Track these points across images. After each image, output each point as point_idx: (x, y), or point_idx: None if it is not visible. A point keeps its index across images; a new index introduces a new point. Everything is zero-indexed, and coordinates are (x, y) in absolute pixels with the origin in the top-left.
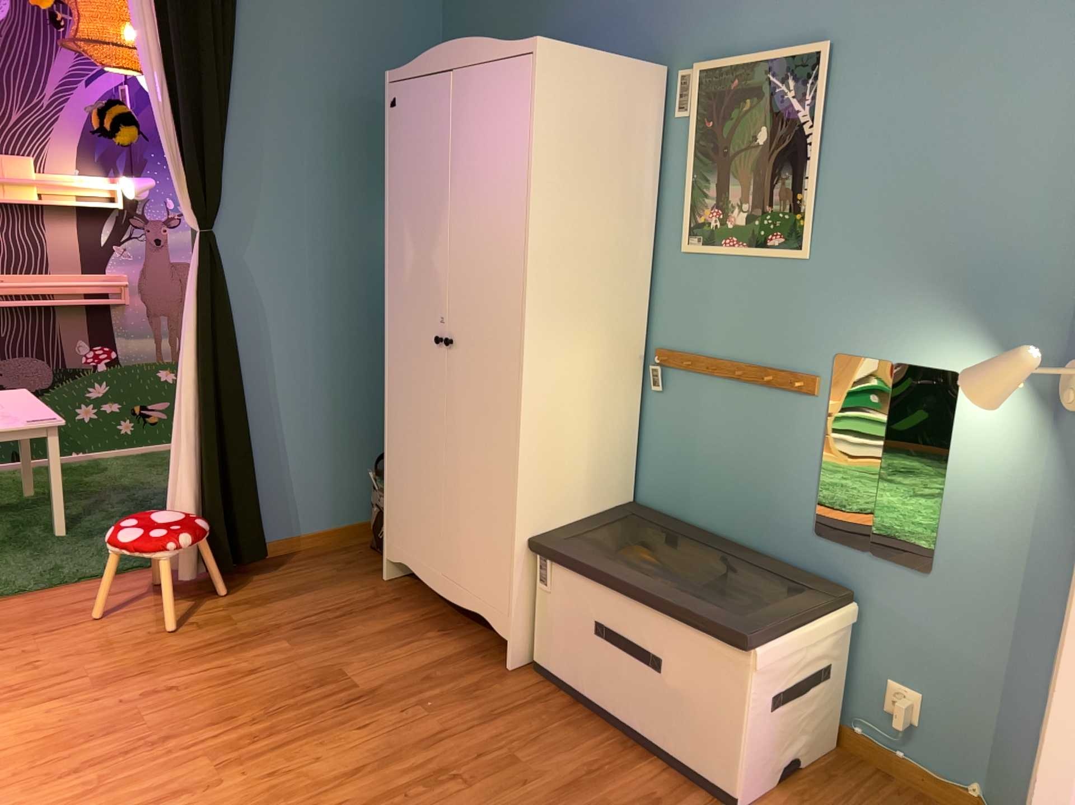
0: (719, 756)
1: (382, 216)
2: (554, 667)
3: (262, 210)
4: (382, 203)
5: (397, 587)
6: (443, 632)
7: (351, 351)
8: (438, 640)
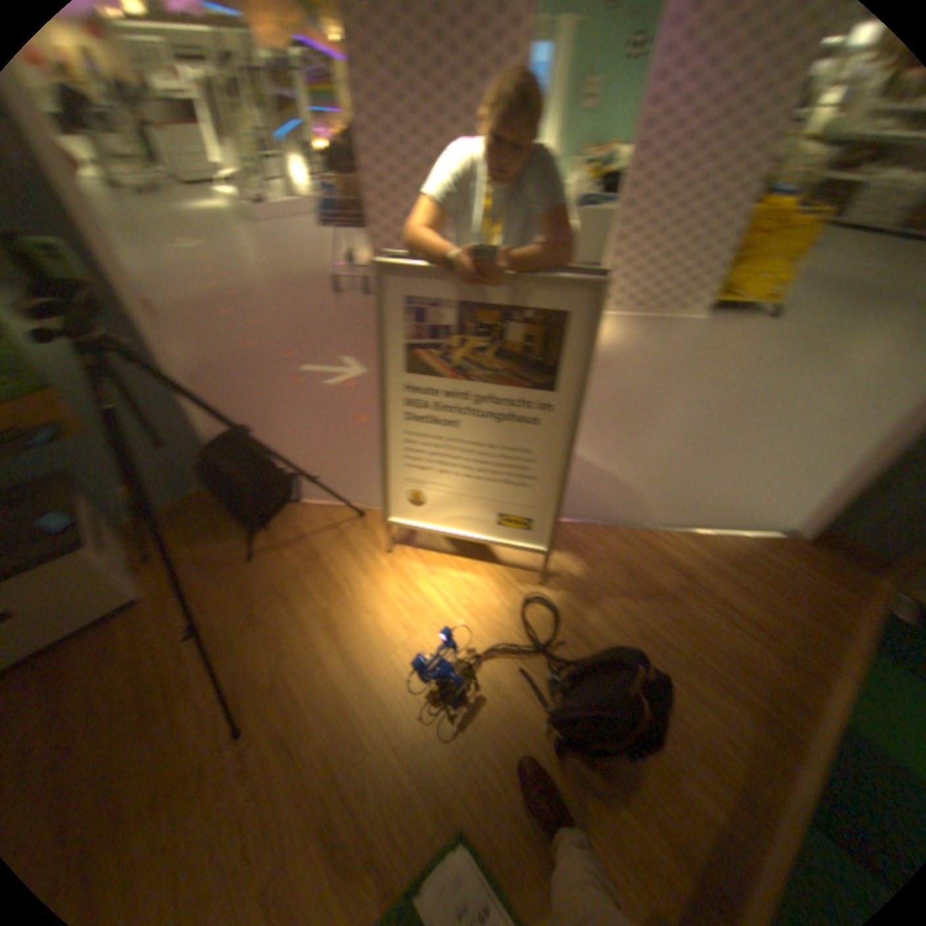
0: (97, 606)
1: None
2: None
3: None
4: None
5: None
6: None
7: None
8: None
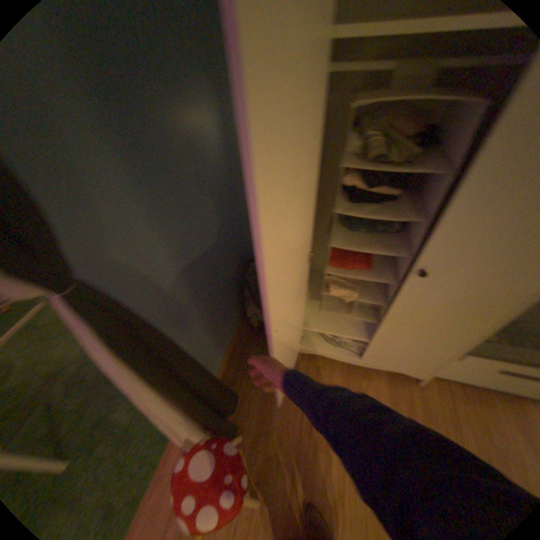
0: None
1: (190, 117)
2: (447, 377)
3: (92, 181)
4: (185, 101)
5: (305, 357)
6: (365, 378)
7: (210, 251)
8: (370, 385)
